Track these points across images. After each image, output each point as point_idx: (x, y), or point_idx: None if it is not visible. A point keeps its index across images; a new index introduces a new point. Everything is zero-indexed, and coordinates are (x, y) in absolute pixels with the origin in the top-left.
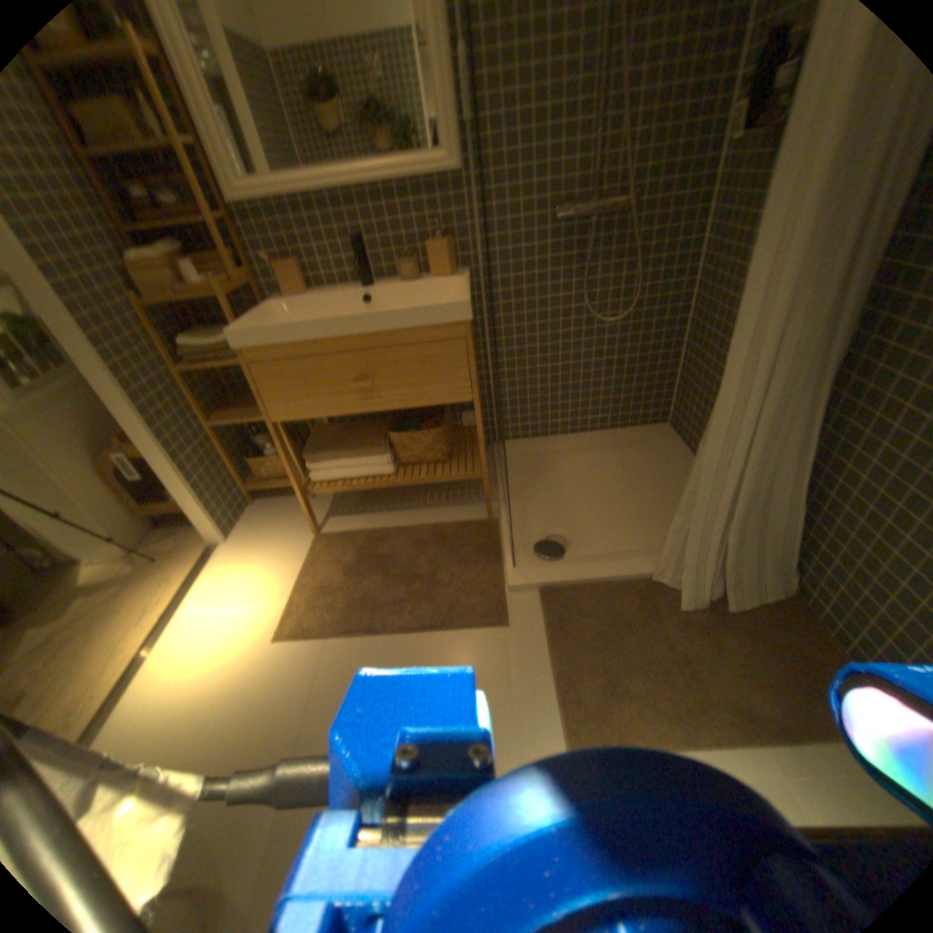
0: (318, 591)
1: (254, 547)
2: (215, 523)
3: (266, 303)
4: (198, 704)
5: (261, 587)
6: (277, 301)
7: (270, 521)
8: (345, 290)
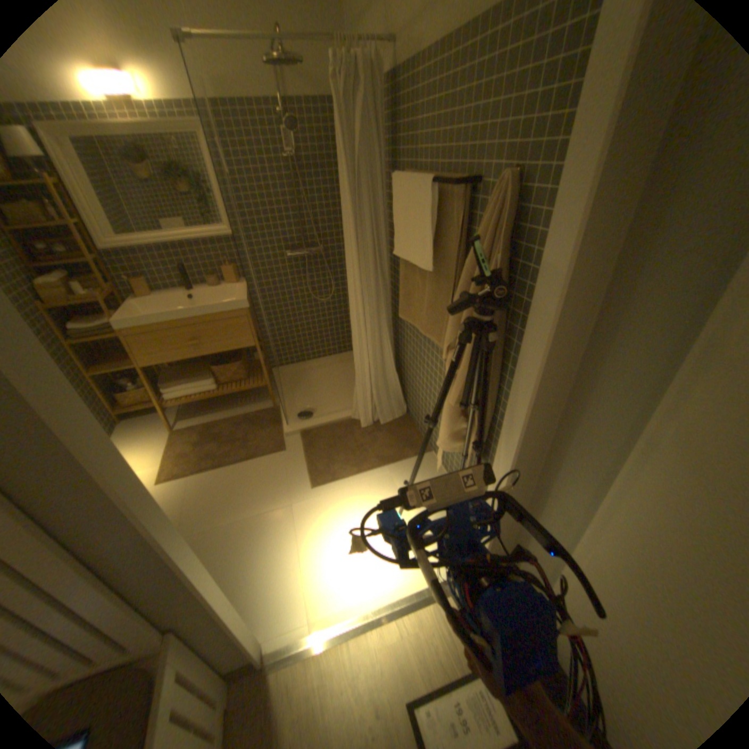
0: (178, 457)
1: (126, 447)
2: None
3: (124, 302)
4: None
5: (139, 464)
6: (132, 300)
7: (134, 431)
8: (174, 292)
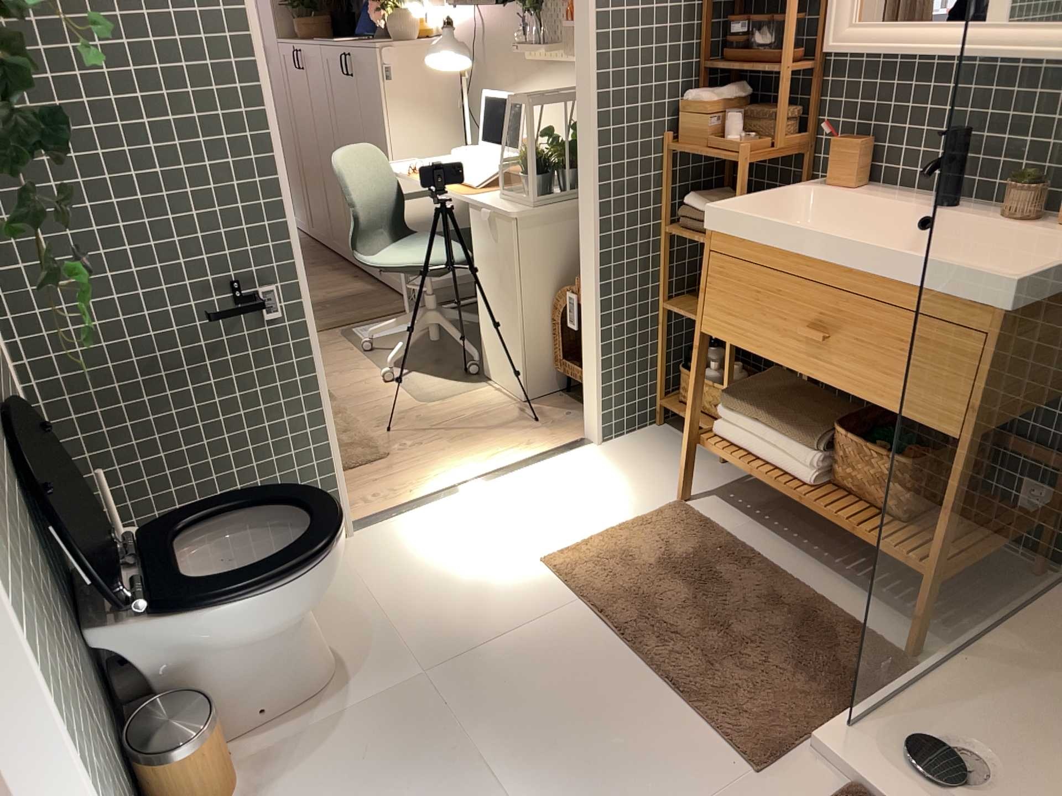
0: (622, 556)
1: (615, 470)
2: (601, 418)
3: (799, 187)
4: (454, 560)
5: (583, 510)
6: (811, 189)
7: (655, 456)
8: (913, 202)
